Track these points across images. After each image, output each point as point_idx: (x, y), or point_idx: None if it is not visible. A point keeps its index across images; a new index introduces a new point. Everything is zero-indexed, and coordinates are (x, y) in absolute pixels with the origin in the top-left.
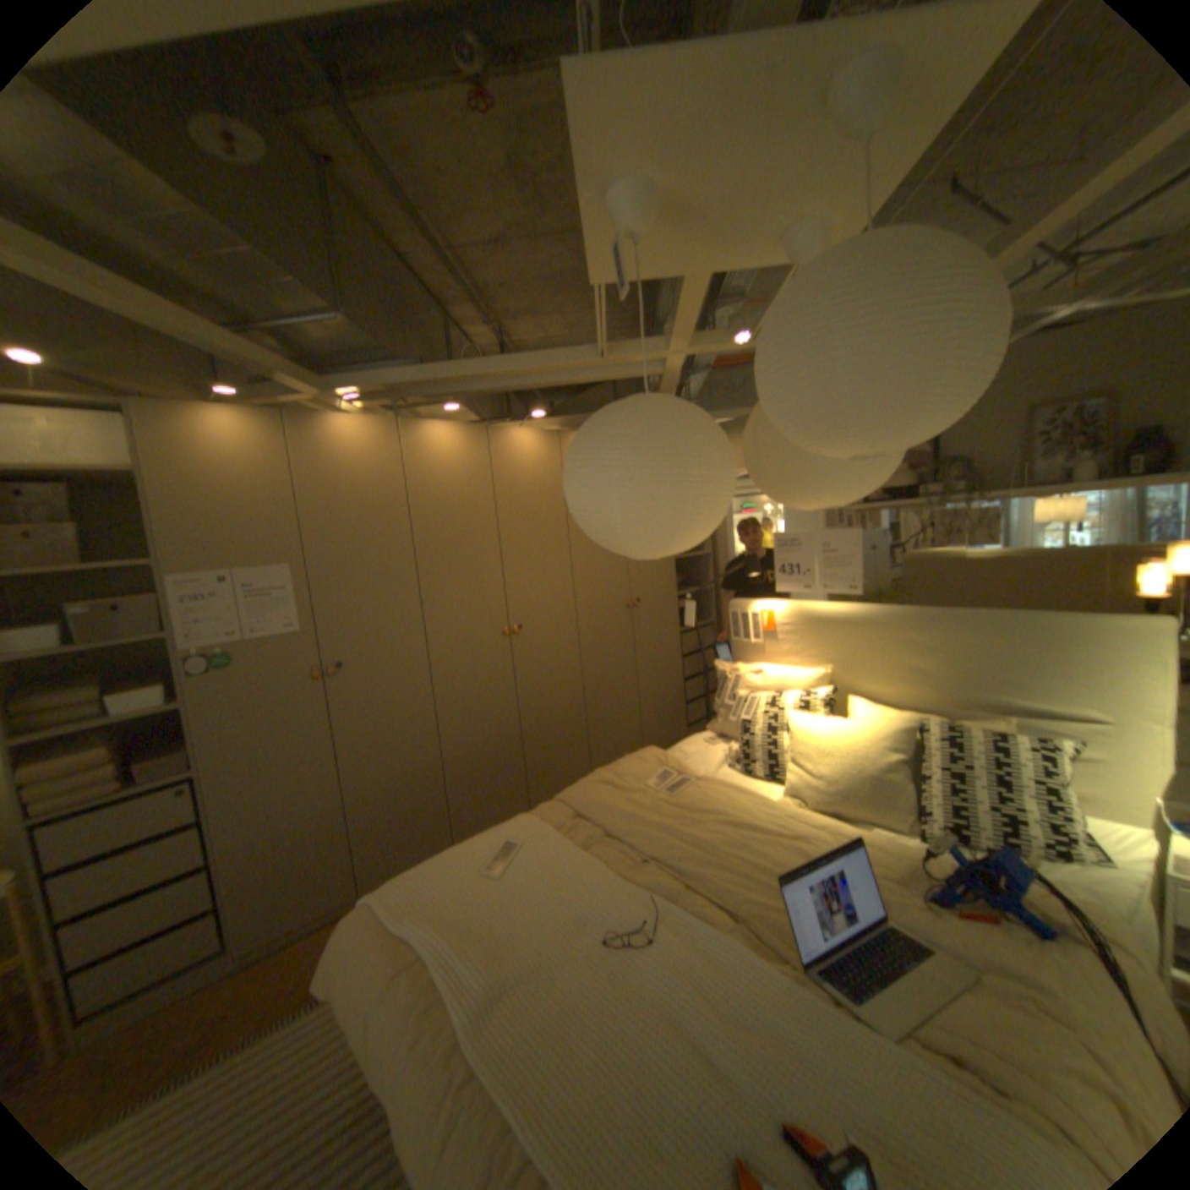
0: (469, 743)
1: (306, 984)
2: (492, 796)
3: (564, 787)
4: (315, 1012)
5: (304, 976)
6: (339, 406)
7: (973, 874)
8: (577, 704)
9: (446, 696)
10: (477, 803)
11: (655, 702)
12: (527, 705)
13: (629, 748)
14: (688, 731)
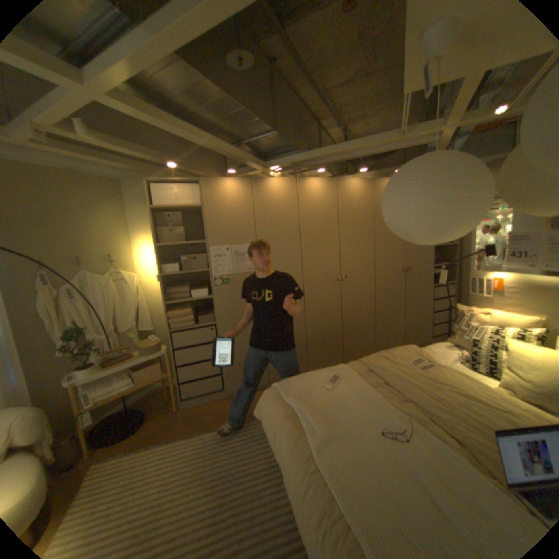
0: (318, 328)
1: (250, 410)
2: (327, 353)
3: (361, 355)
4: (253, 422)
5: (249, 407)
6: (273, 174)
7: None
8: (371, 317)
9: (309, 305)
10: (320, 354)
11: (415, 322)
12: (346, 314)
13: (398, 343)
14: (433, 340)
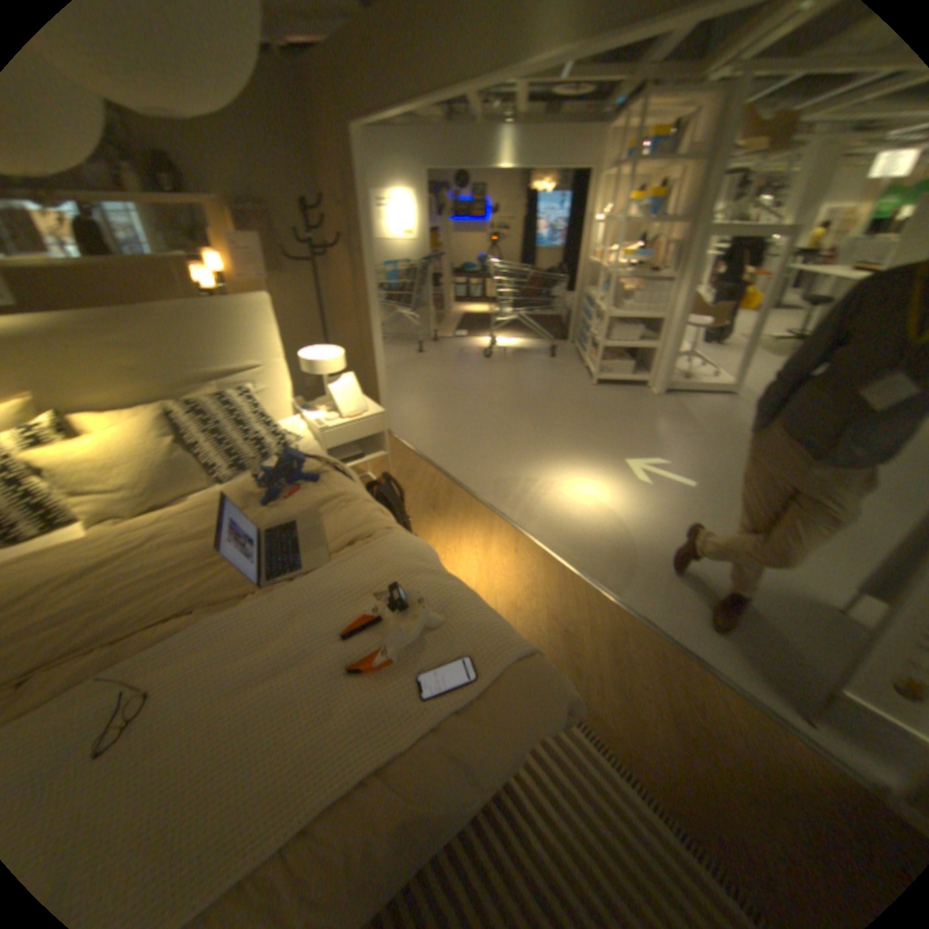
0: None
1: None
2: None
3: None
4: None
5: None
6: None
7: (265, 478)
8: None
9: None
10: None
11: None
12: None
13: None
14: None
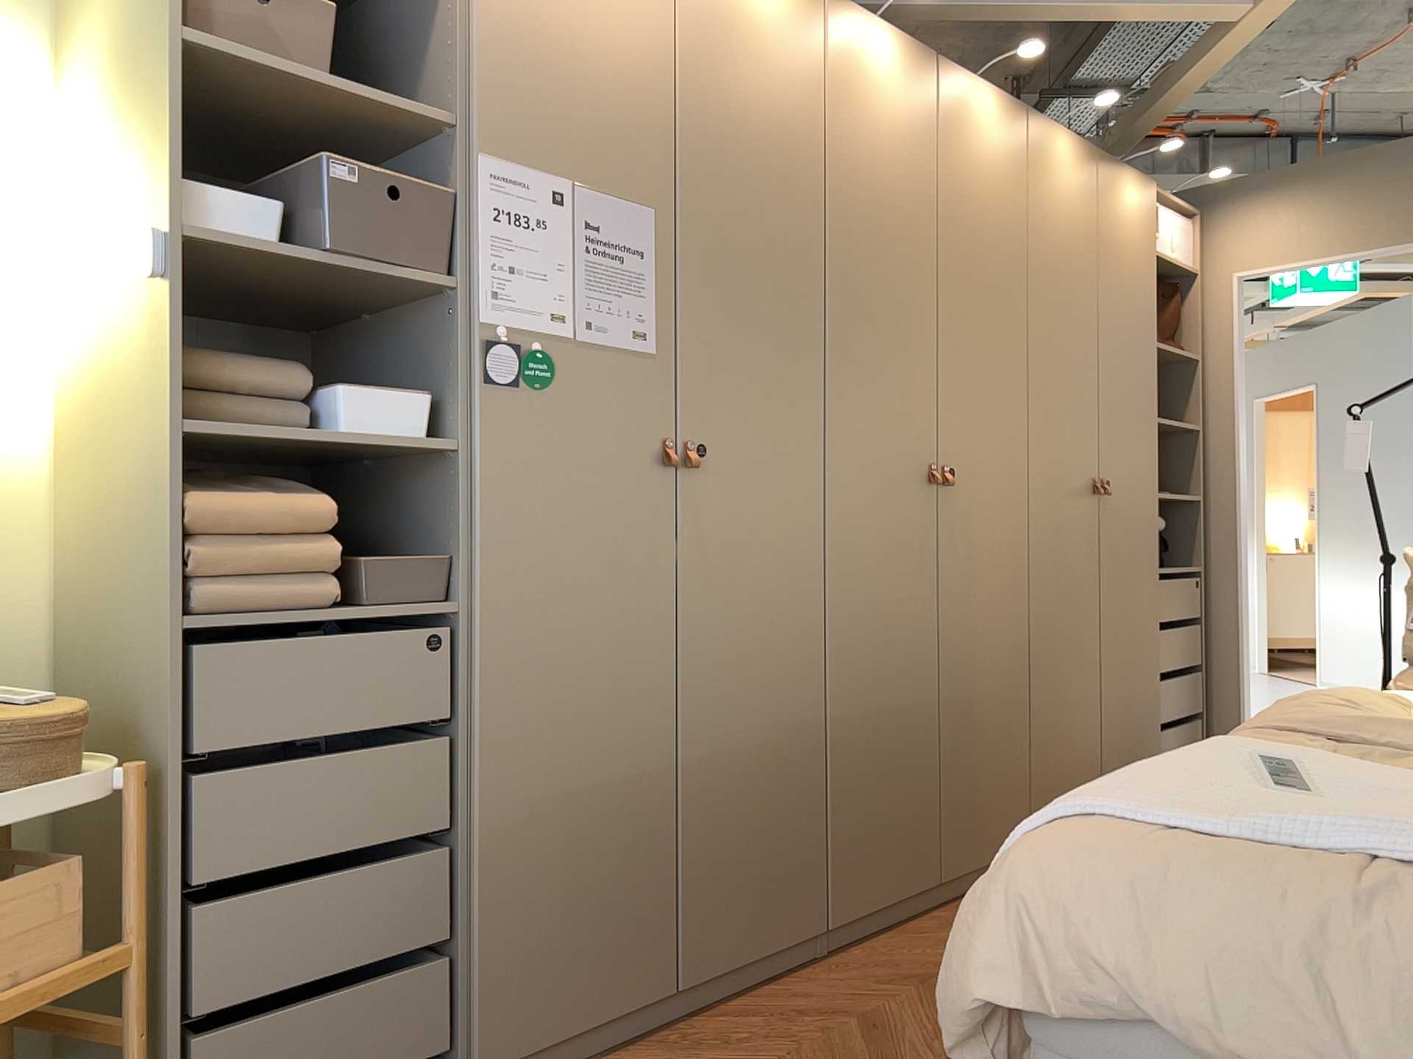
0: (871, 692)
1: None
2: (895, 823)
3: (995, 842)
4: None
5: None
6: None
7: None
8: (1023, 666)
9: (847, 575)
10: (872, 831)
11: (1125, 704)
12: (956, 641)
13: None
14: None
